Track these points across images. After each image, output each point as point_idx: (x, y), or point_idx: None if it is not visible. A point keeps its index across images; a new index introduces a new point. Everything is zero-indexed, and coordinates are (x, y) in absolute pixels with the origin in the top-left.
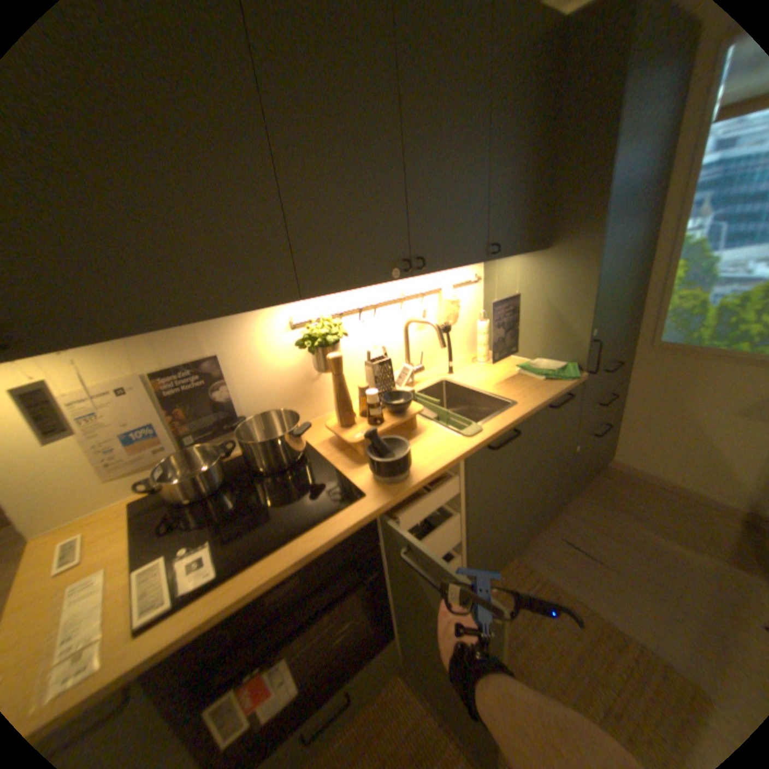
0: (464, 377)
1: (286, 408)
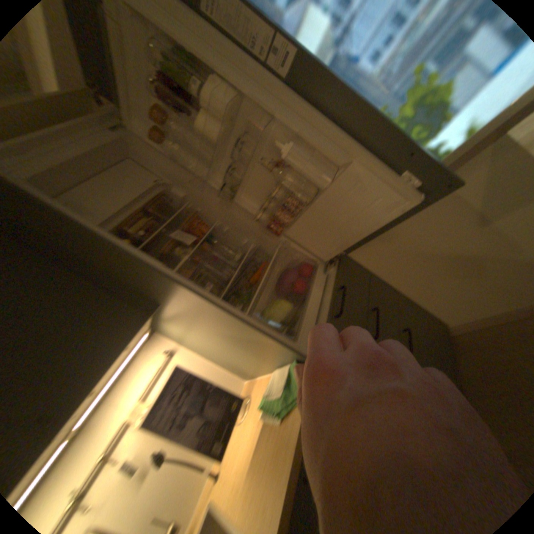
0: (228, 474)
1: None
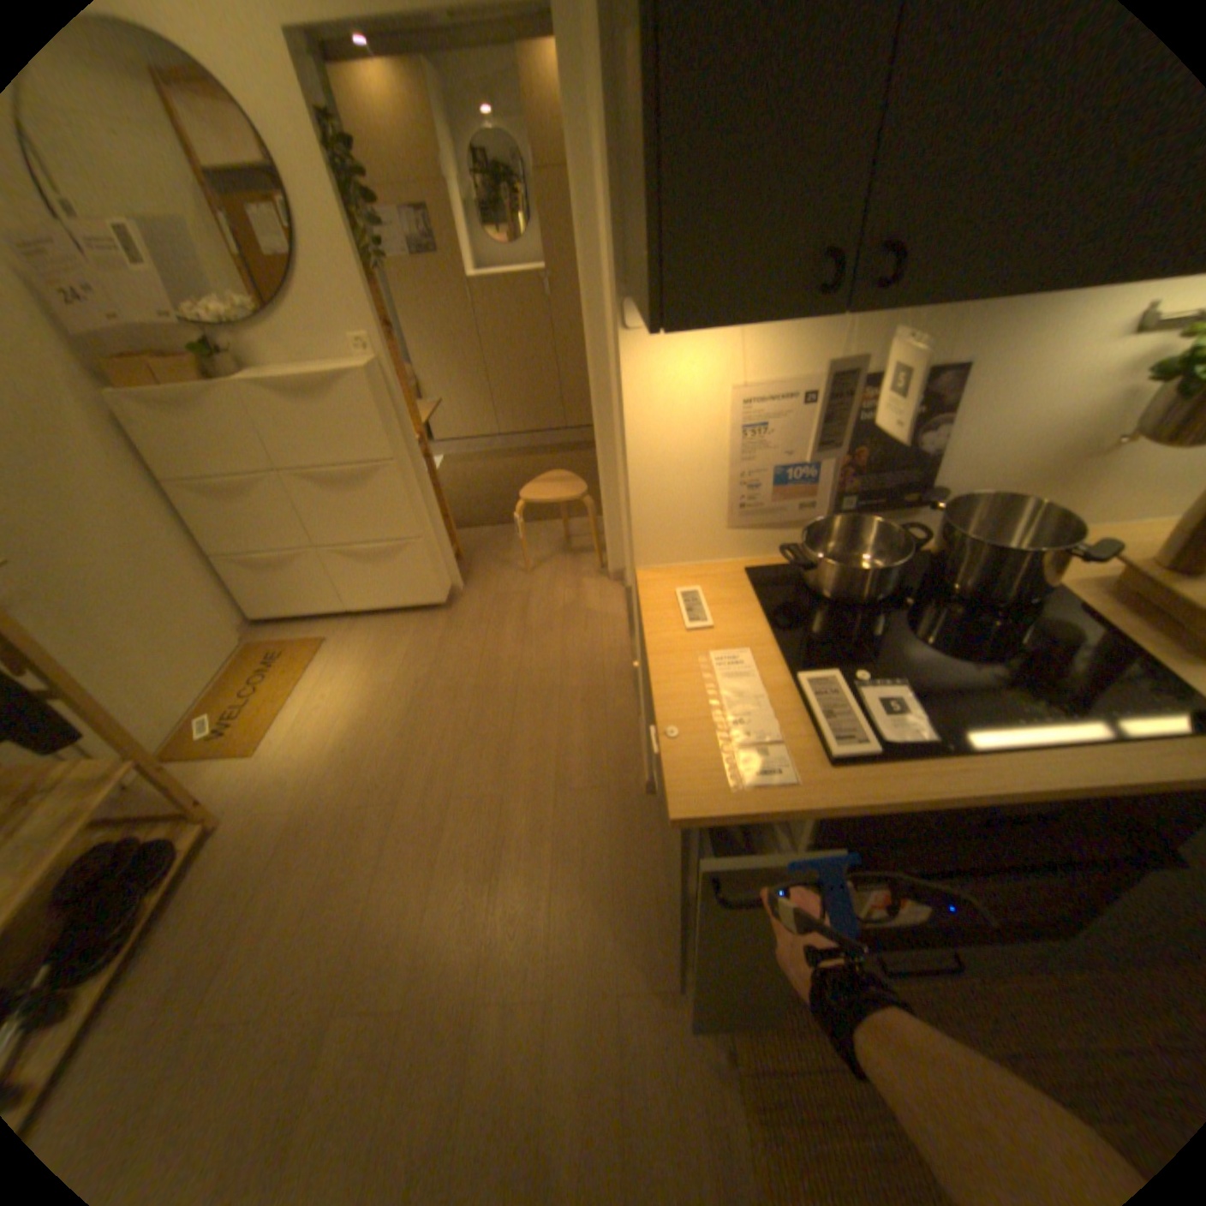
0: None
1: (1030, 494)
